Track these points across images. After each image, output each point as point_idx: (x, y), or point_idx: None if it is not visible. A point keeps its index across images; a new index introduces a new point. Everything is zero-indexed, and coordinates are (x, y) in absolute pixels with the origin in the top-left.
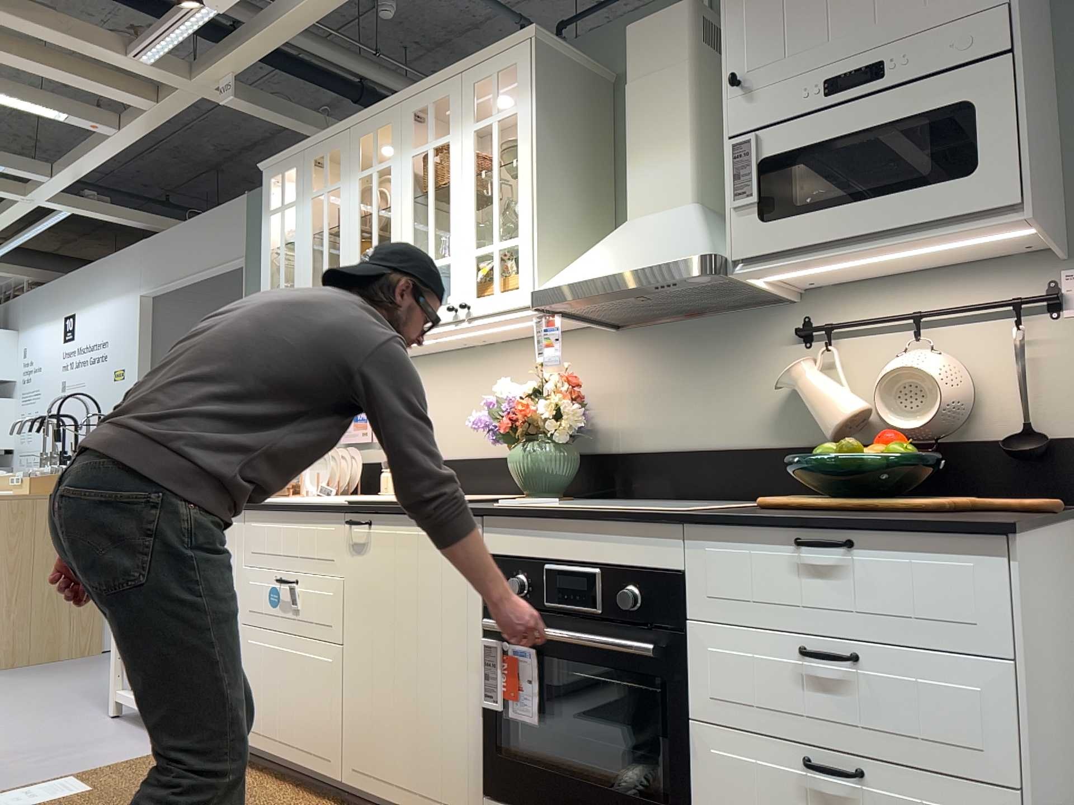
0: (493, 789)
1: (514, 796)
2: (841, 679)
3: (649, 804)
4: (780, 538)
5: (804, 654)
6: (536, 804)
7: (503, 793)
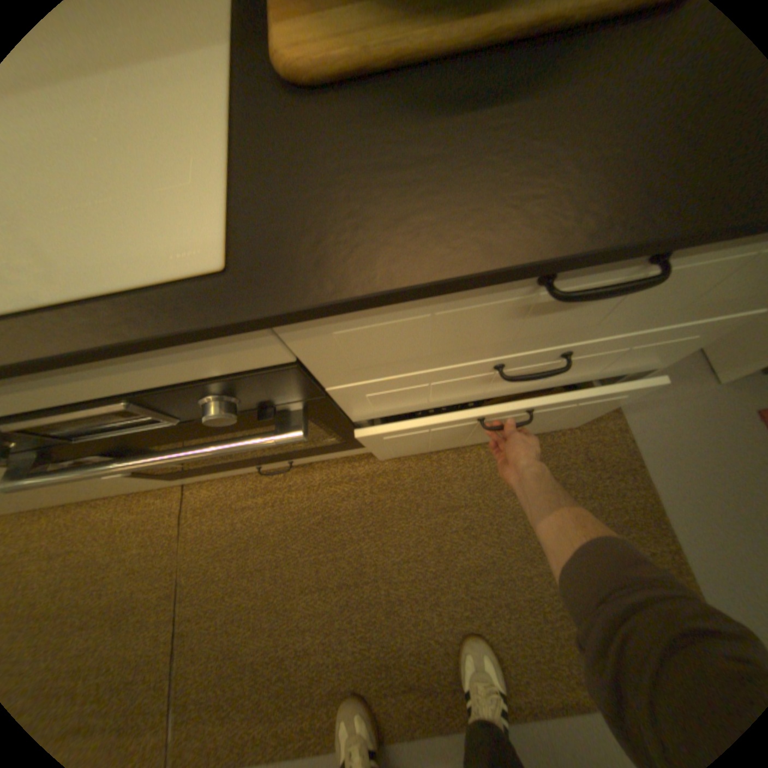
0: (176, 477)
1: (200, 473)
2: (540, 368)
3: (328, 445)
4: (508, 279)
5: (511, 379)
6: (224, 469)
7: (188, 475)
